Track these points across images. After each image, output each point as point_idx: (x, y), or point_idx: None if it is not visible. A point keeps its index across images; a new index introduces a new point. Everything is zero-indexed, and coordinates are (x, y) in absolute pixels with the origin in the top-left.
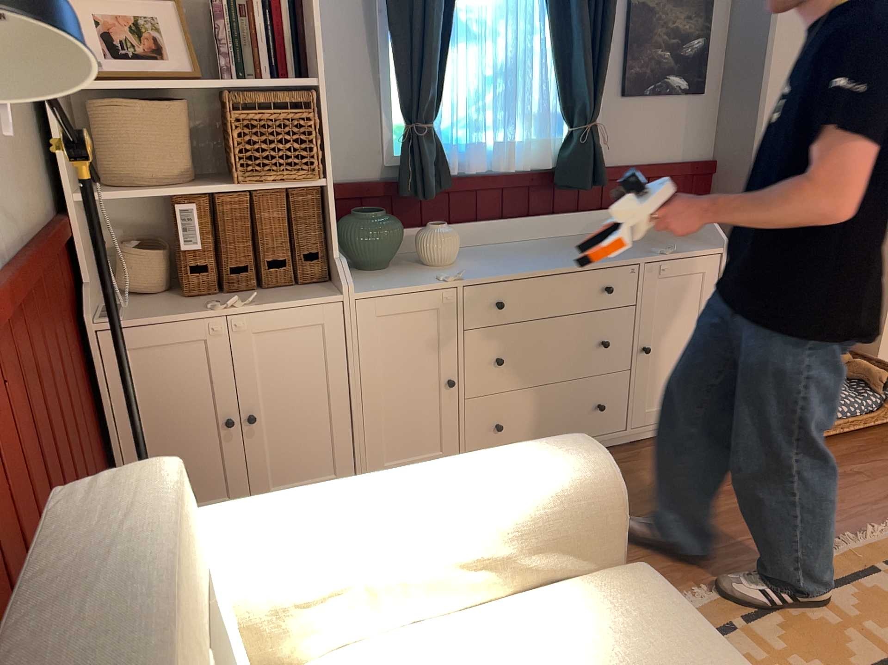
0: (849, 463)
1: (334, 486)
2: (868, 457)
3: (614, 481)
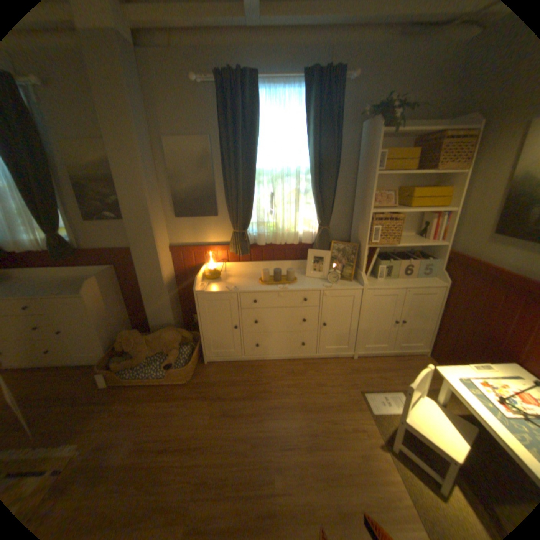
0: (118, 404)
1: None
2: (132, 403)
3: None
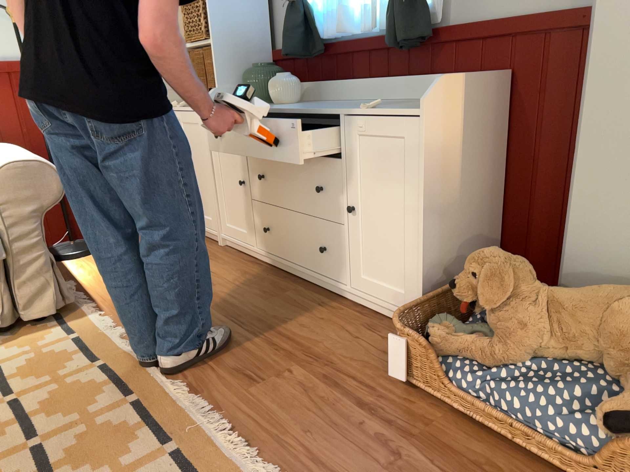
0: (423, 448)
1: (15, 149)
2: None
3: (0, 174)
